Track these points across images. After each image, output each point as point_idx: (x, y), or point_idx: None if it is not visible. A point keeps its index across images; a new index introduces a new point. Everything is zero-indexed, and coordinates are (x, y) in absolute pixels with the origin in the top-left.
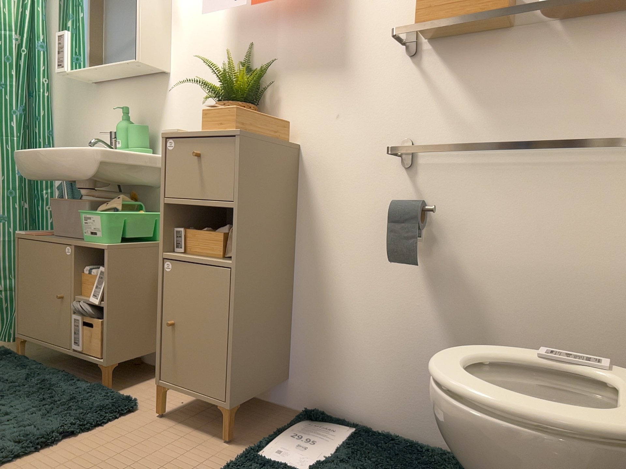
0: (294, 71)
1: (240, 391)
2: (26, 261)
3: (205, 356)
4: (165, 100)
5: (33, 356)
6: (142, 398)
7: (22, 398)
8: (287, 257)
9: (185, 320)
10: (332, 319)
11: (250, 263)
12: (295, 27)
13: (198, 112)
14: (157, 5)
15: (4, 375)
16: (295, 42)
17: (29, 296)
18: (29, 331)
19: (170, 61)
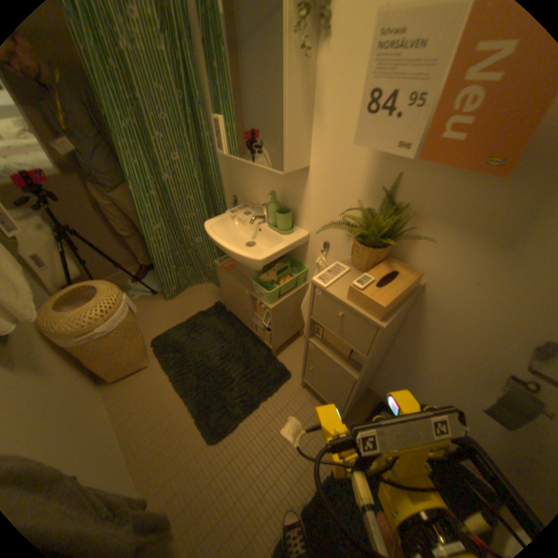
0: (445, 219)
1: (349, 412)
2: (220, 277)
3: (330, 393)
4: (301, 185)
5: (232, 315)
6: (291, 368)
7: (235, 366)
8: (391, 345)
9: (319, 373)
10: (413, 382)
11: (368, 373)
12: (467, 172)
13: (331, 209)
14: (298, 100)
15: (223, 339)
16: (459, 190)
17: (225, 293)
18: (228, 306)
19: (307, 155)
